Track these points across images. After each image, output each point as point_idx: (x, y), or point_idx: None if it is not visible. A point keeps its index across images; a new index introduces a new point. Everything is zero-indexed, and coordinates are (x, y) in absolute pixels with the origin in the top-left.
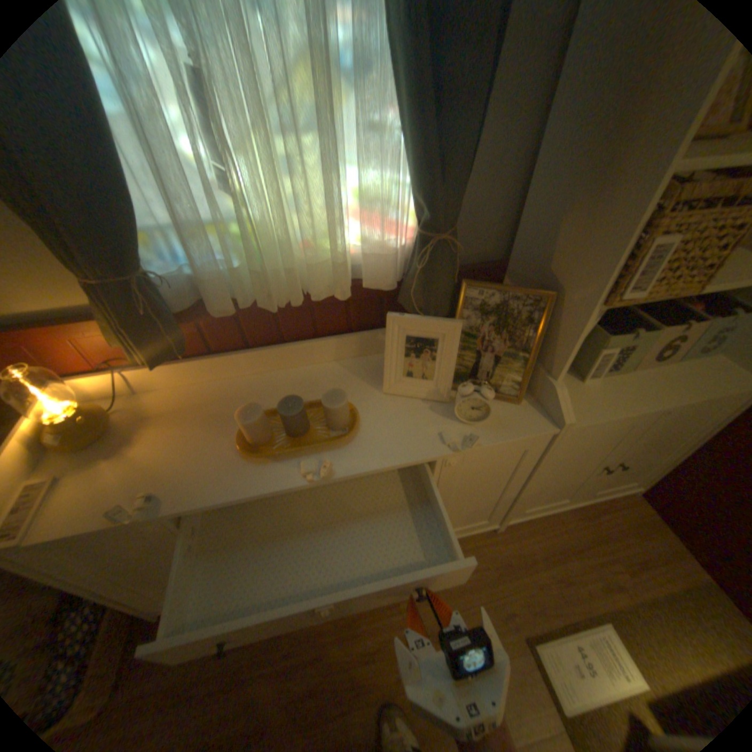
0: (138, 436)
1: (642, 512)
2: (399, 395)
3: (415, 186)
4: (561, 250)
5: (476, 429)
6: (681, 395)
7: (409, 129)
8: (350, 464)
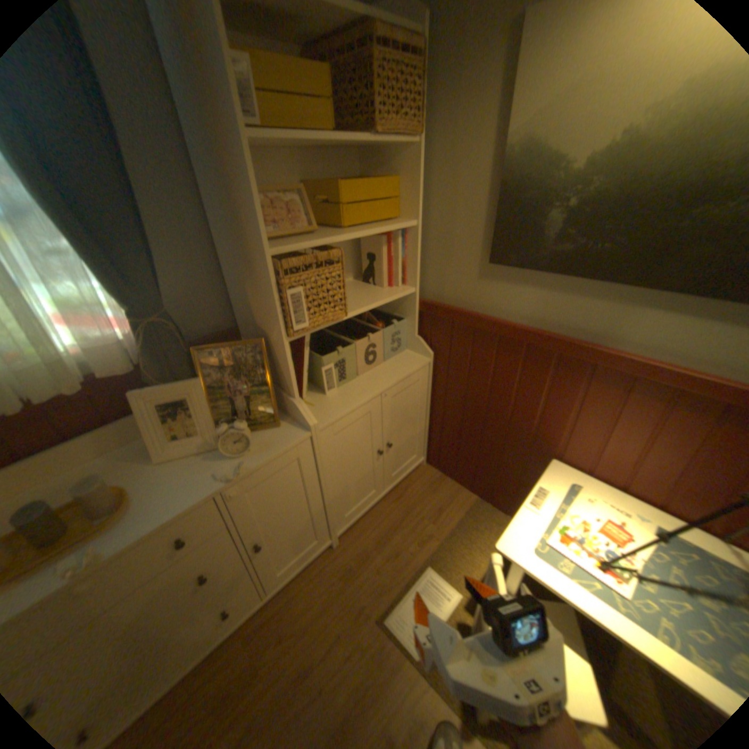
0: None
1: (429, 474)
2: (171, 459)
3: (106, 289)
4: (254, 310)
5: (244, 457)
6: (385, 381)
7: (78, 251)
8: (120, 538)
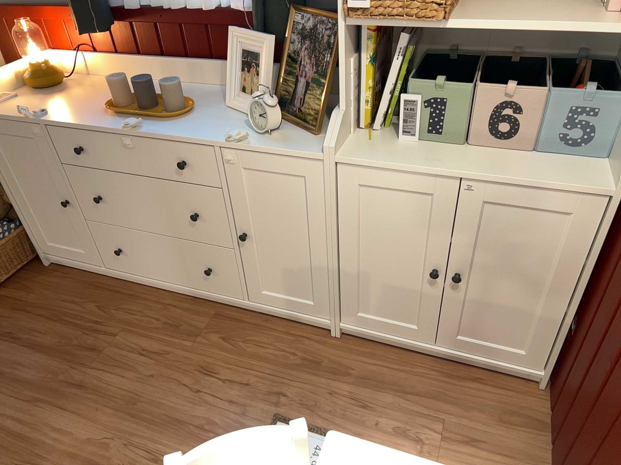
0: (74, 93)
1: (528, 399)
2: (237, 111)
3: None
4: None
5: (260, 137)
6: (485, 170)
7: None
8: (159, 130)
